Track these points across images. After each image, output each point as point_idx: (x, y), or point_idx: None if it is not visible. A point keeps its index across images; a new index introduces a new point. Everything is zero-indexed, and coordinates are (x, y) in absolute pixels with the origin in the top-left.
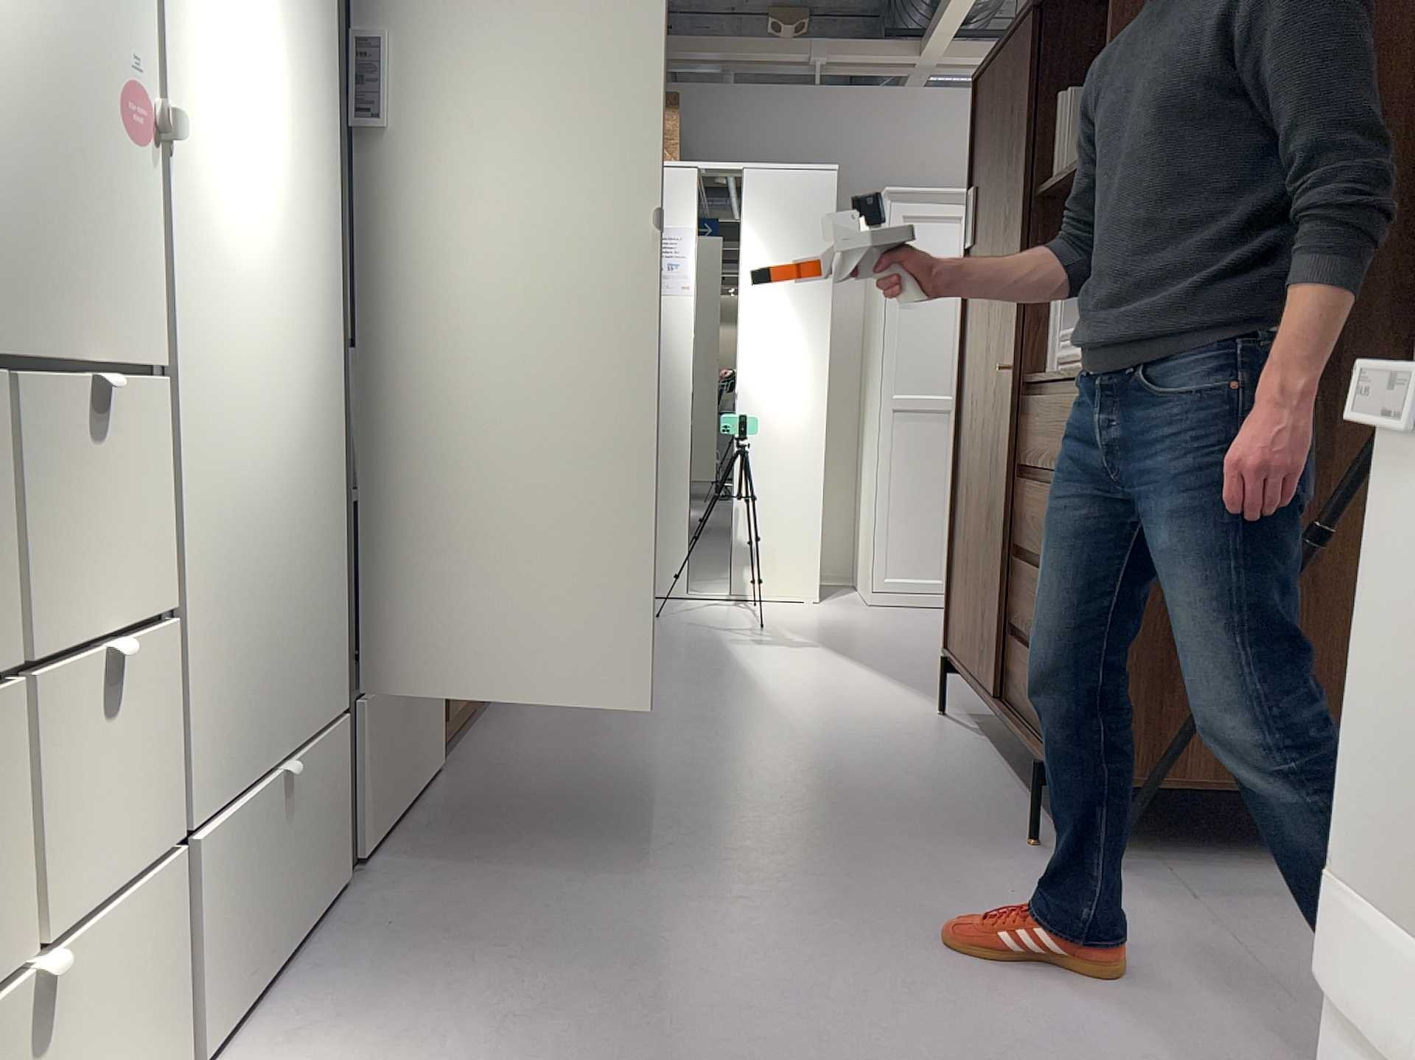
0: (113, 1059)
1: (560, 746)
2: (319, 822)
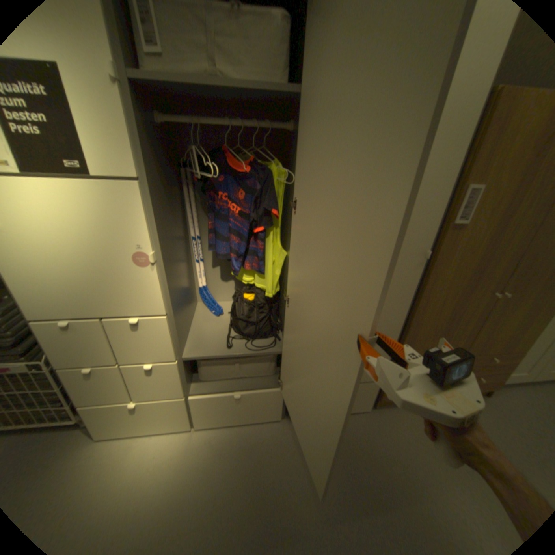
0: (162, 420)
1: (420, 448)
2: (262, 407)
